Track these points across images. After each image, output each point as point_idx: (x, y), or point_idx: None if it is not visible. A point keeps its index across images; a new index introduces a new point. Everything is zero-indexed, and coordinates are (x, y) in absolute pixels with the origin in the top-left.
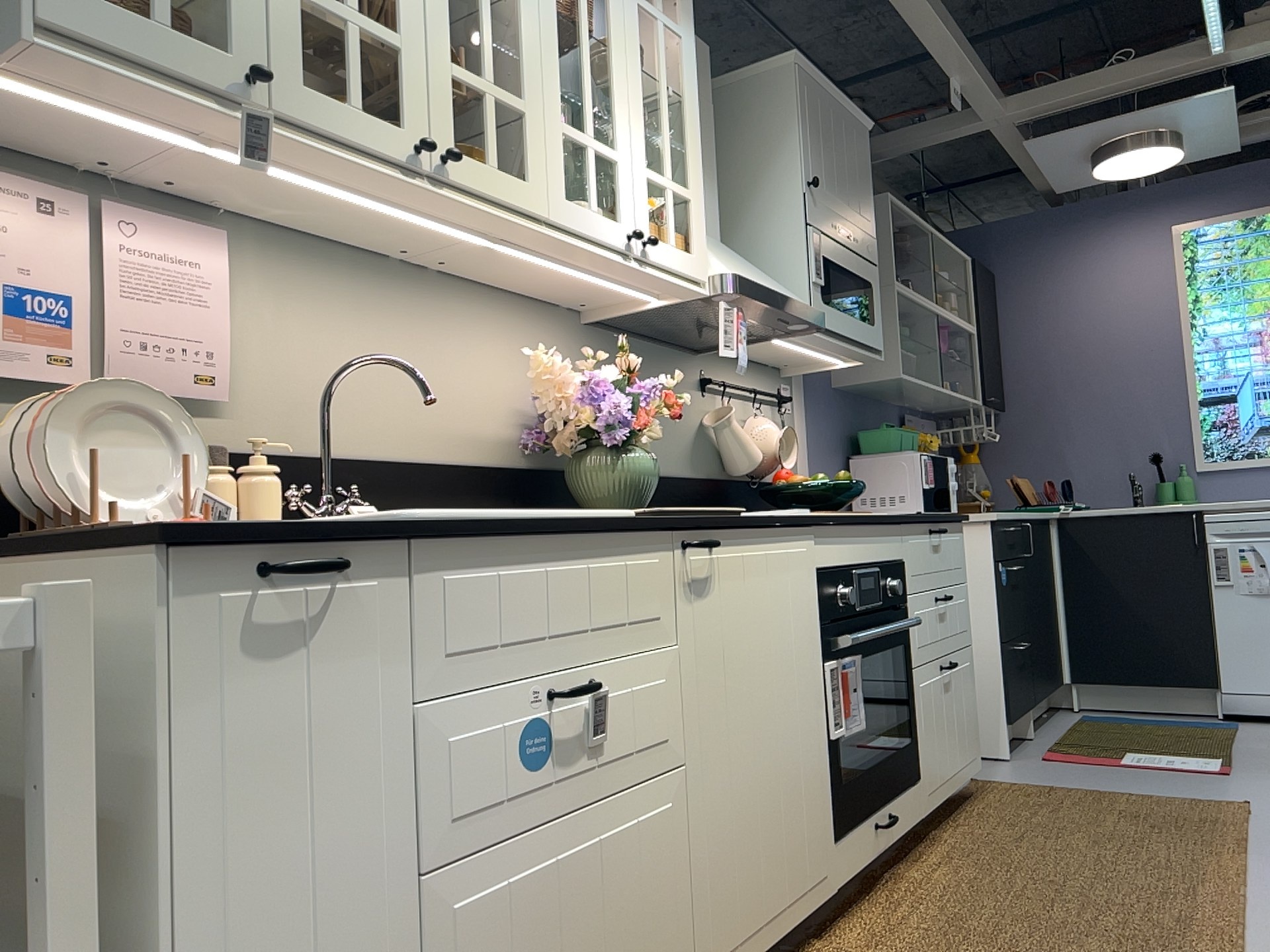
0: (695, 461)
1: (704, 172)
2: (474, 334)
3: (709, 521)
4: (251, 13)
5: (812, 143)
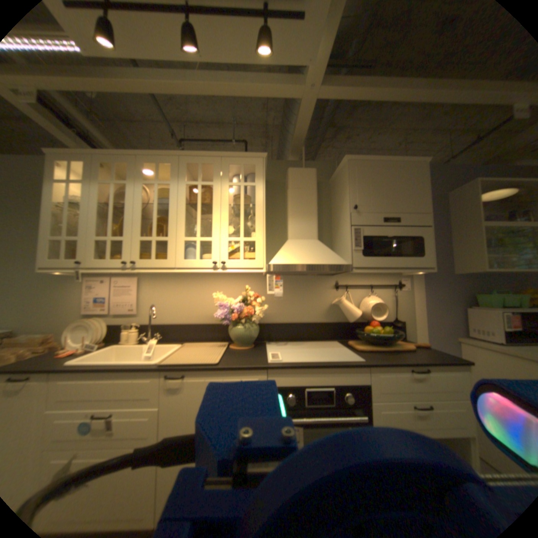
0: (326, 316)
1: (304, 217)
2: (213, 287)
3: (177, 370)
4: (80, 249)
5: (357, 189)
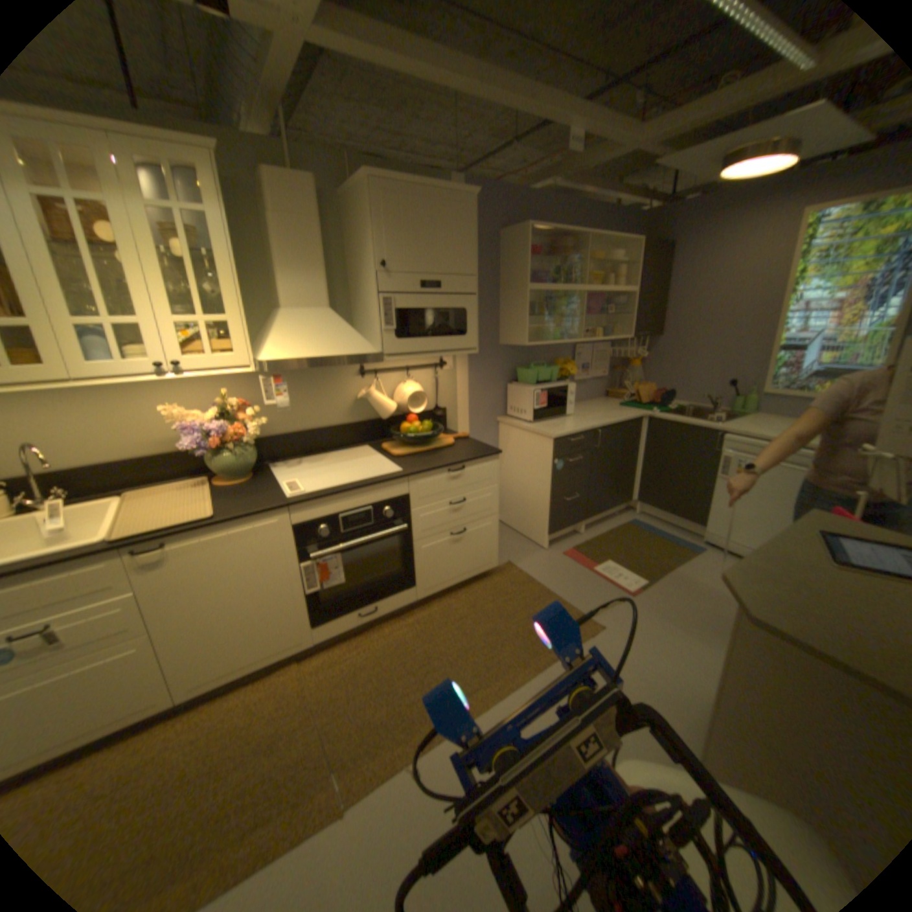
0: (352, 416)
1: (306, 270)
2: (153, 394)
3: (152, 541)
4: None
5: (386, 234)
